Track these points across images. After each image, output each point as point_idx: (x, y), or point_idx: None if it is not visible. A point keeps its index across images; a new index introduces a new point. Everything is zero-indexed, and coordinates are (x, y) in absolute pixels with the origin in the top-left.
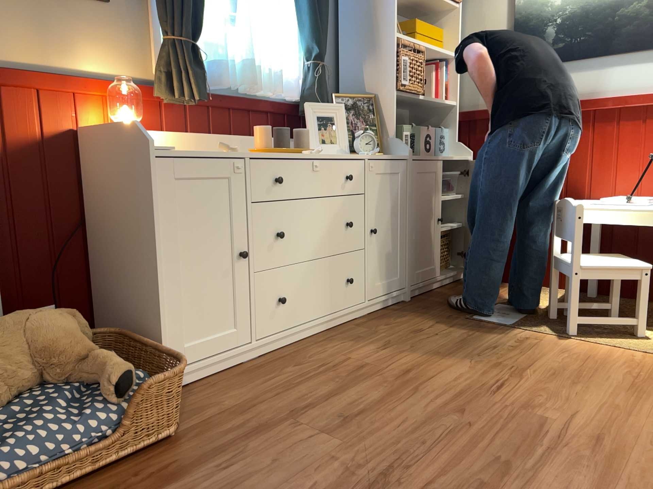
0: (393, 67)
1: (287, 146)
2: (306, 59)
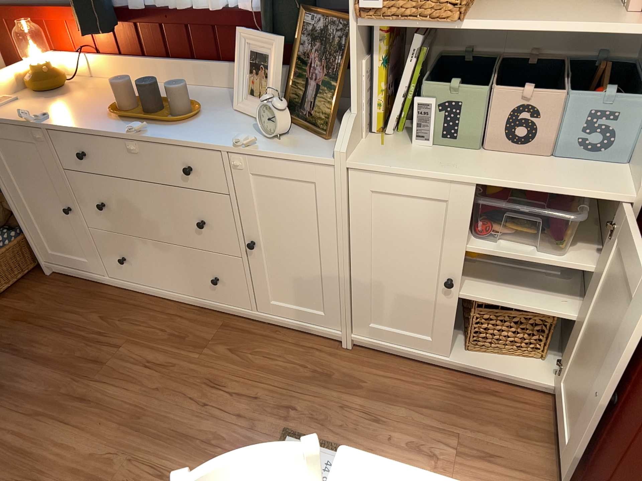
0: None
1: (152, 108)
2: None
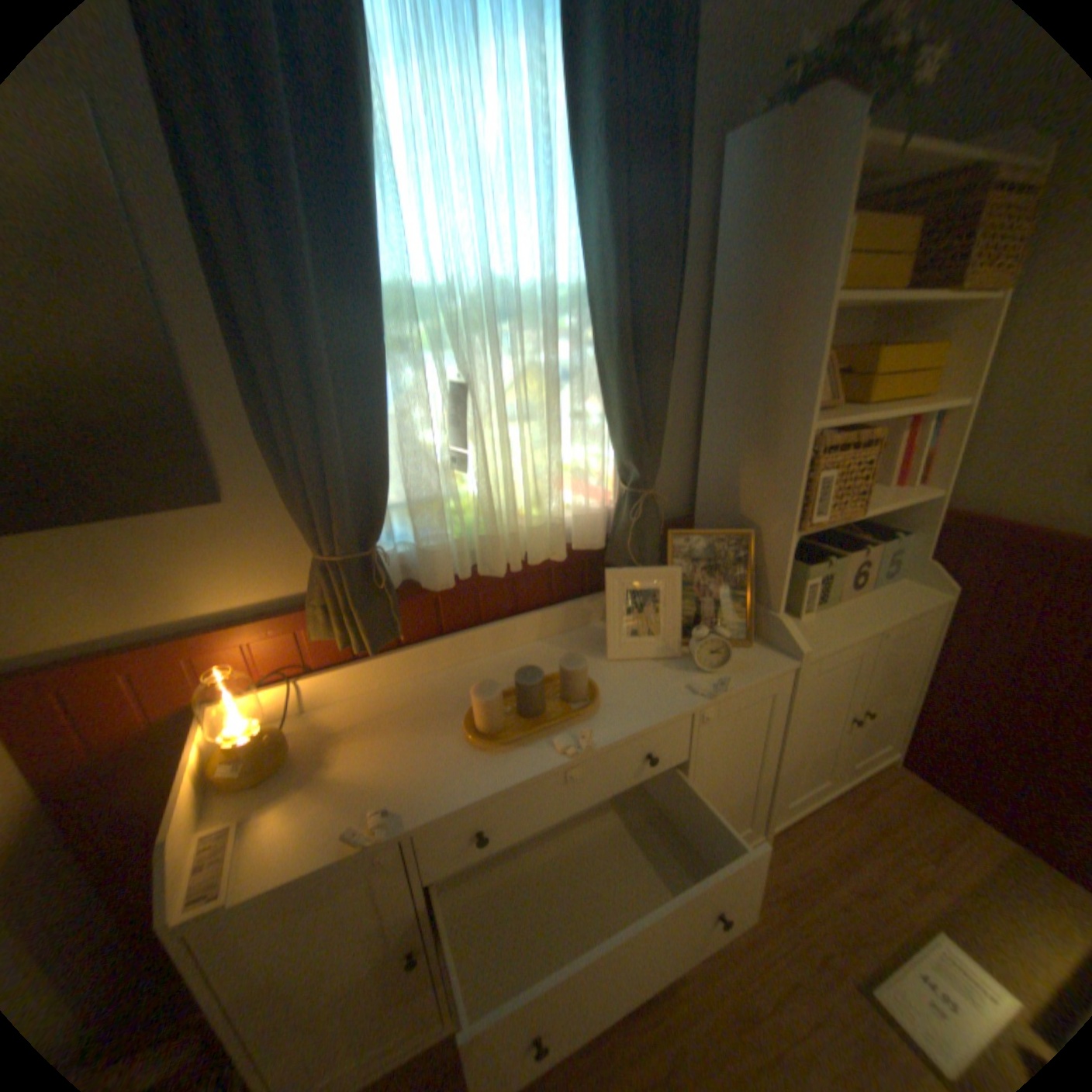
0: (797, 490)
1: (539, 705)
2: (622, 478)
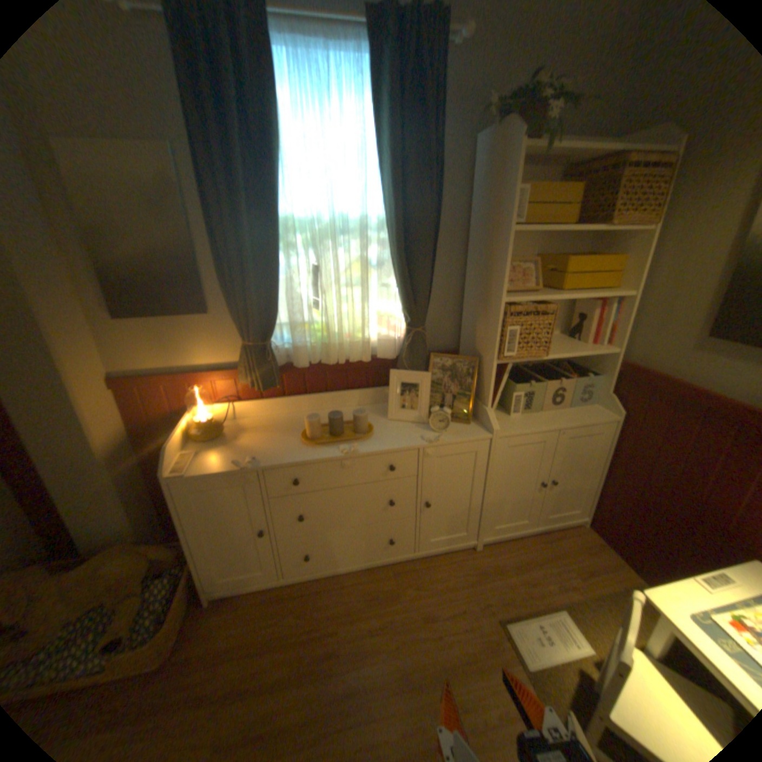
0: (496, 336)
1: (338, 431)
2: (404, 322)
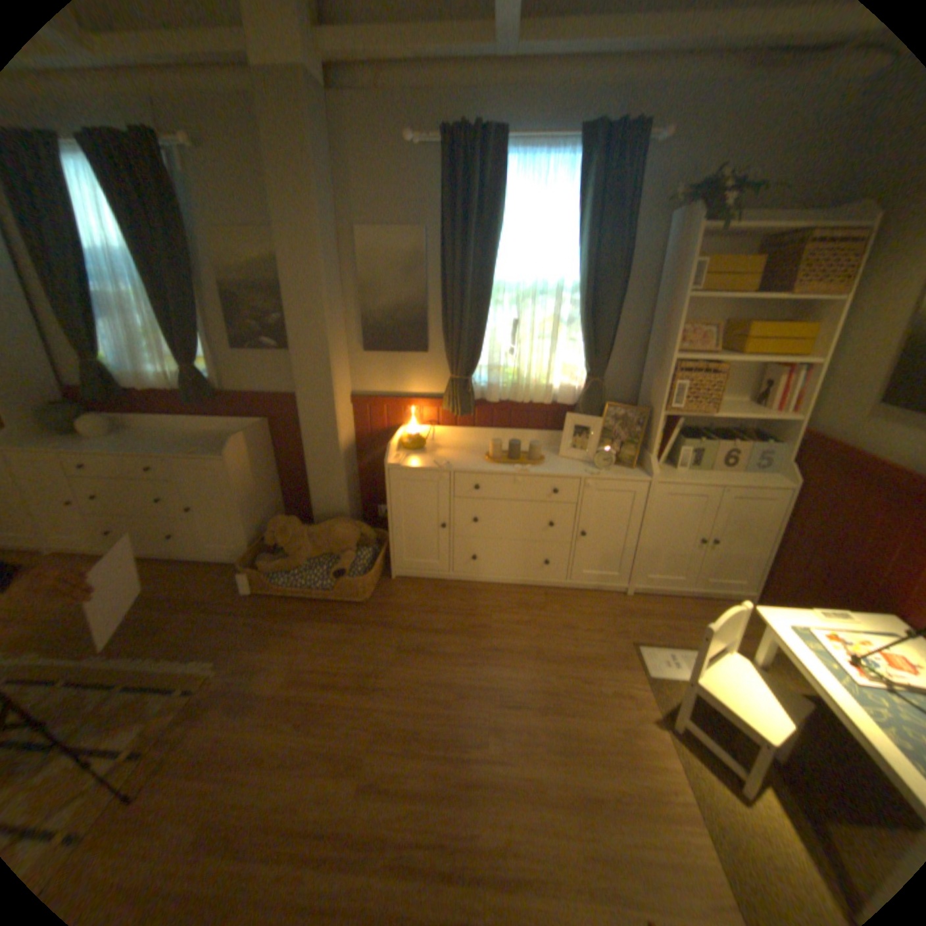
0: (665, 390)
1: (514, 456)
2: (585, 373)
